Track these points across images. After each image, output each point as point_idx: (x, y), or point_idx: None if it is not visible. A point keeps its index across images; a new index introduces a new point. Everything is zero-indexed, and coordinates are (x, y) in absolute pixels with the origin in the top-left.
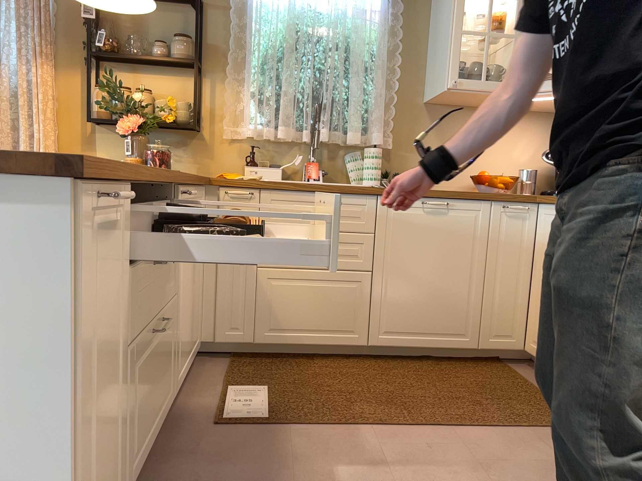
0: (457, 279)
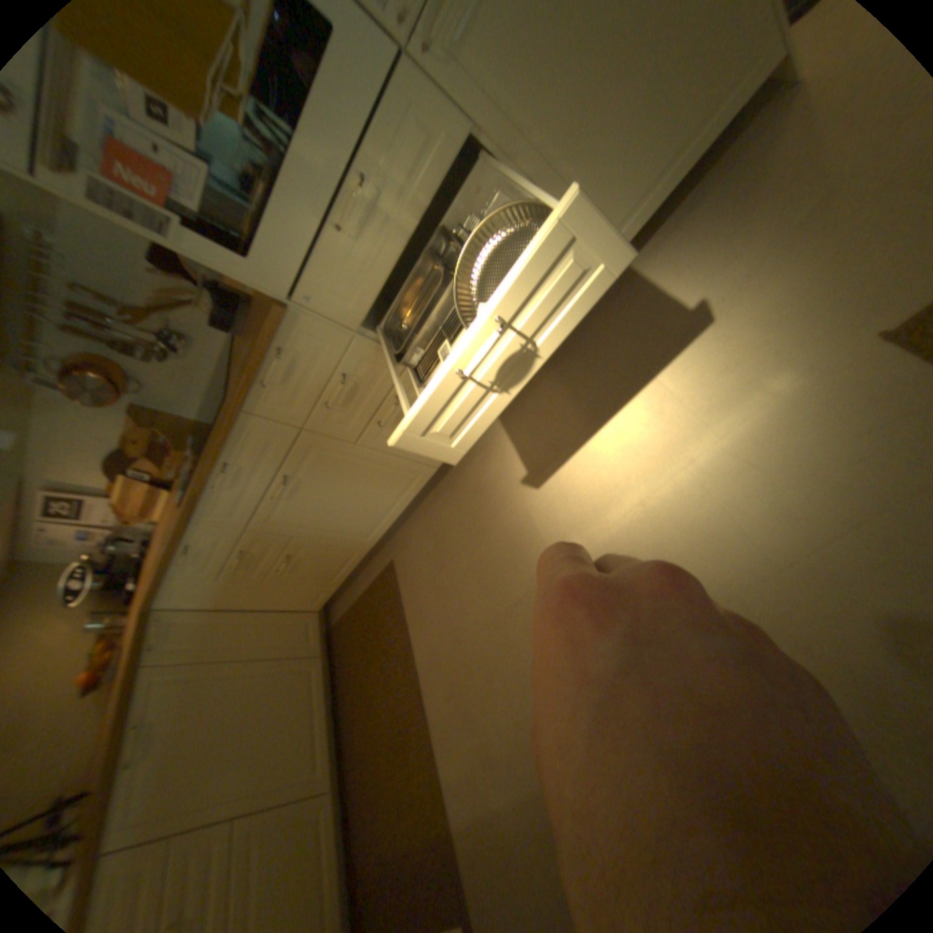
0: (248, 694)
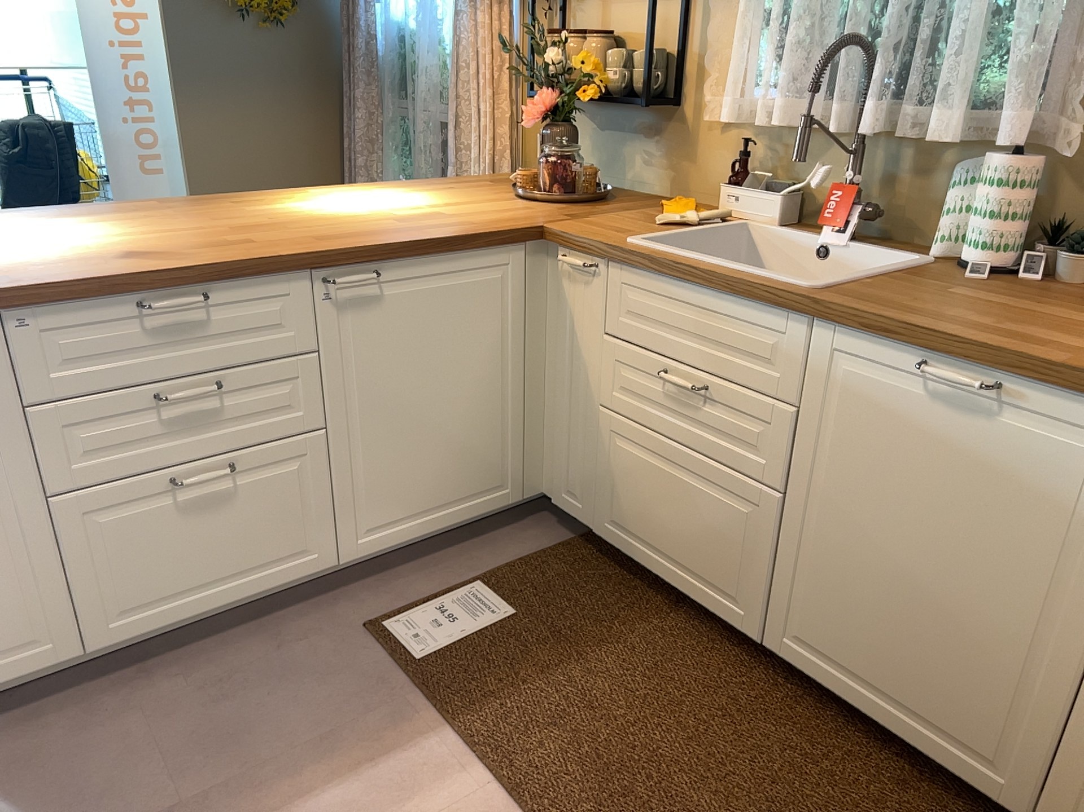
0: (991, 609)
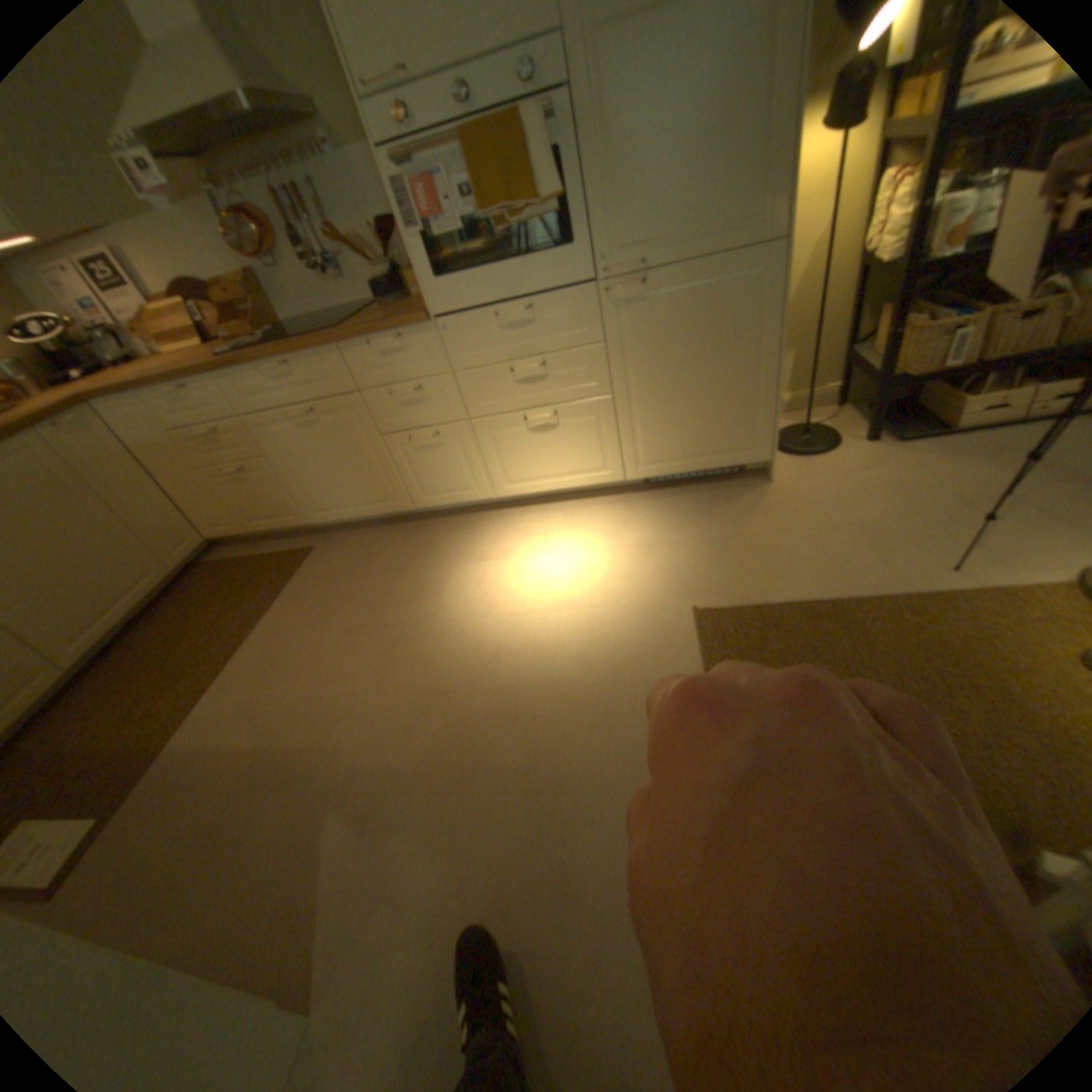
0: (87, 532)
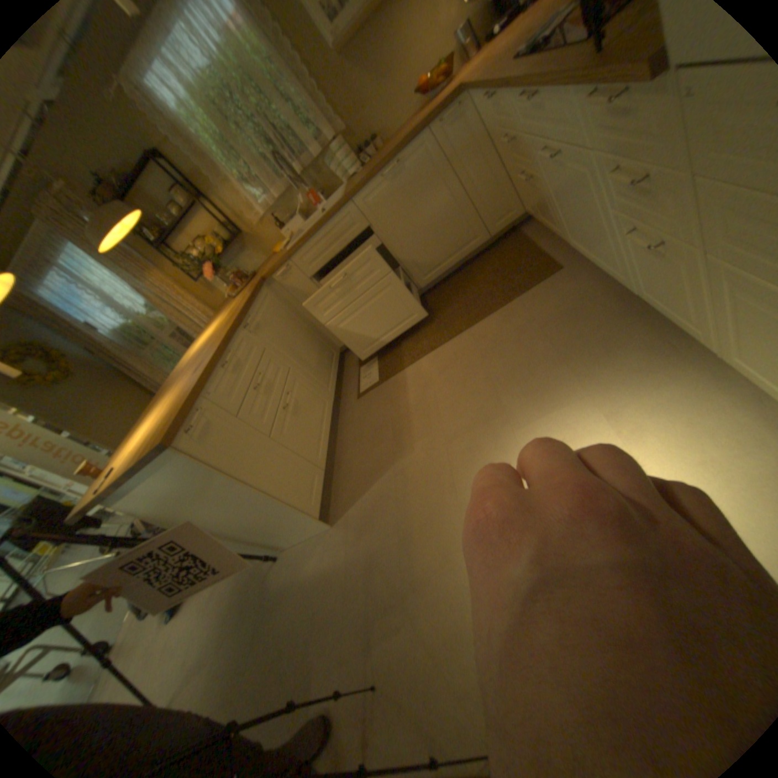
0: (445, 205)
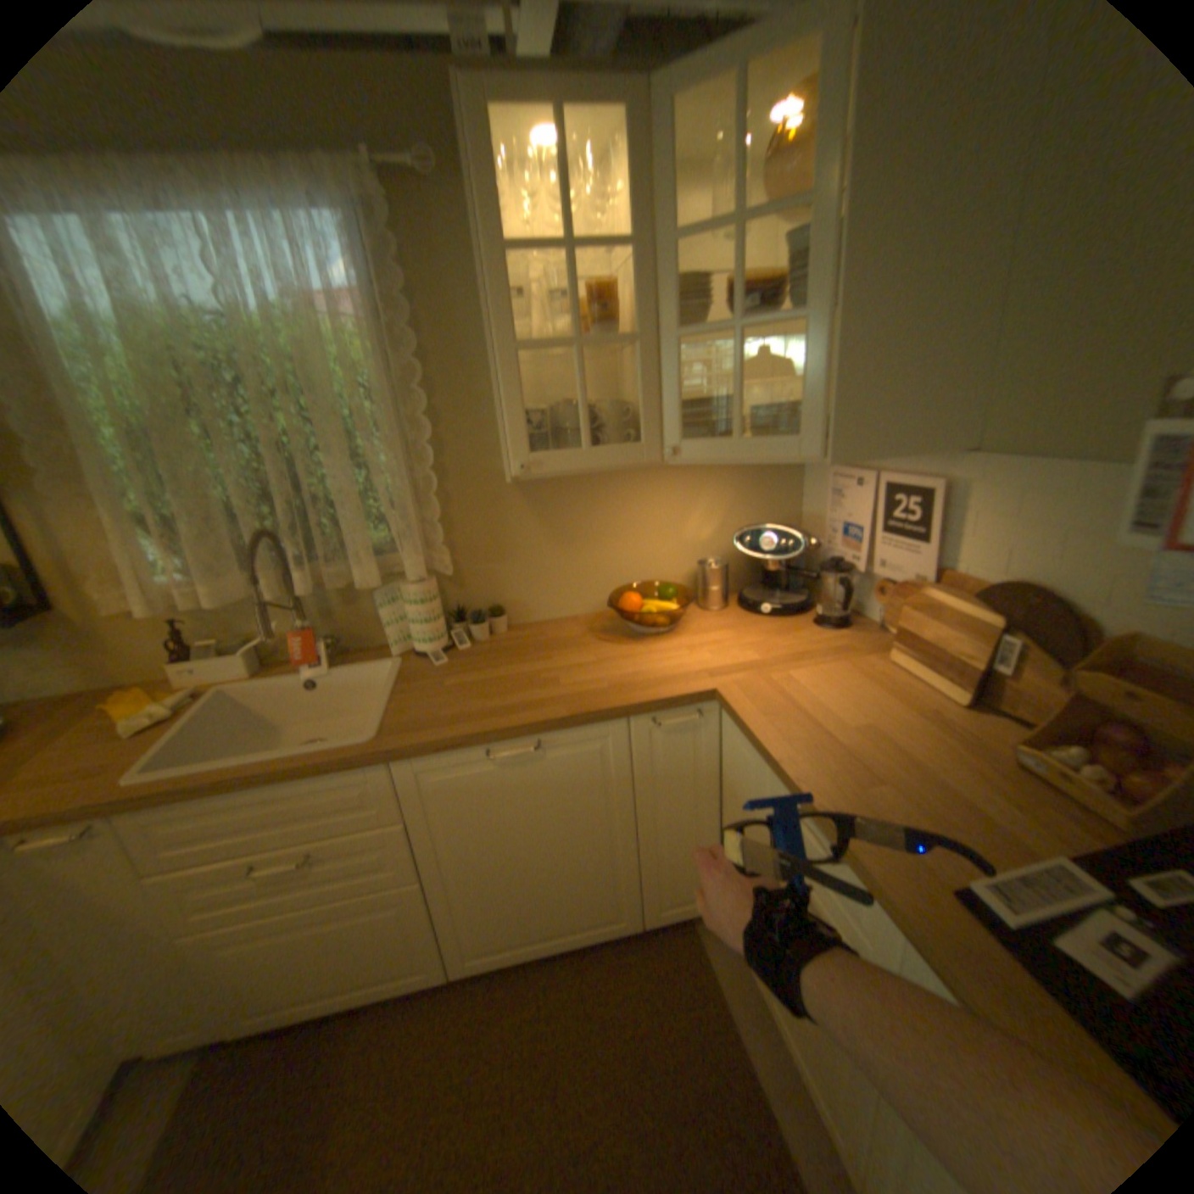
0: (583, 853)
